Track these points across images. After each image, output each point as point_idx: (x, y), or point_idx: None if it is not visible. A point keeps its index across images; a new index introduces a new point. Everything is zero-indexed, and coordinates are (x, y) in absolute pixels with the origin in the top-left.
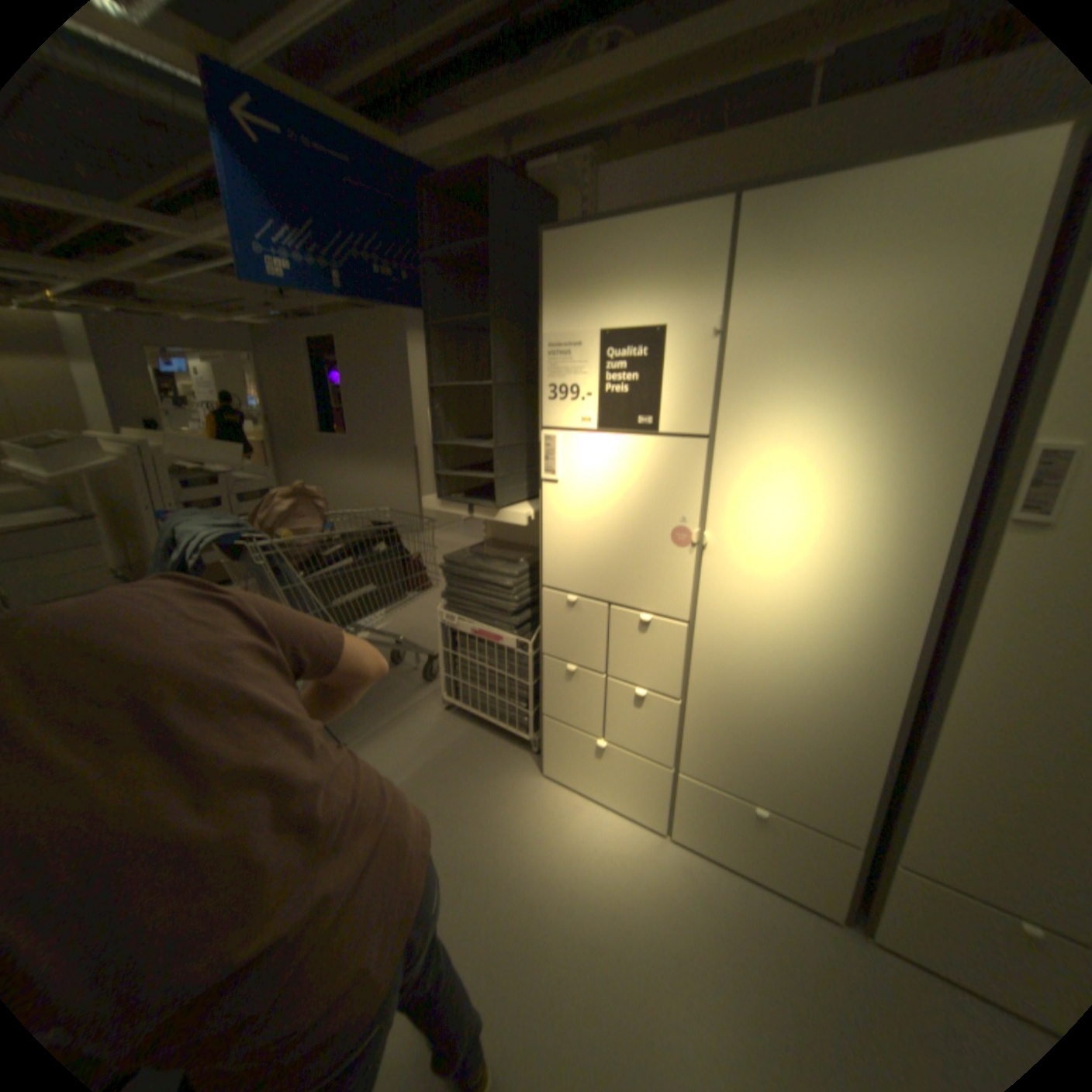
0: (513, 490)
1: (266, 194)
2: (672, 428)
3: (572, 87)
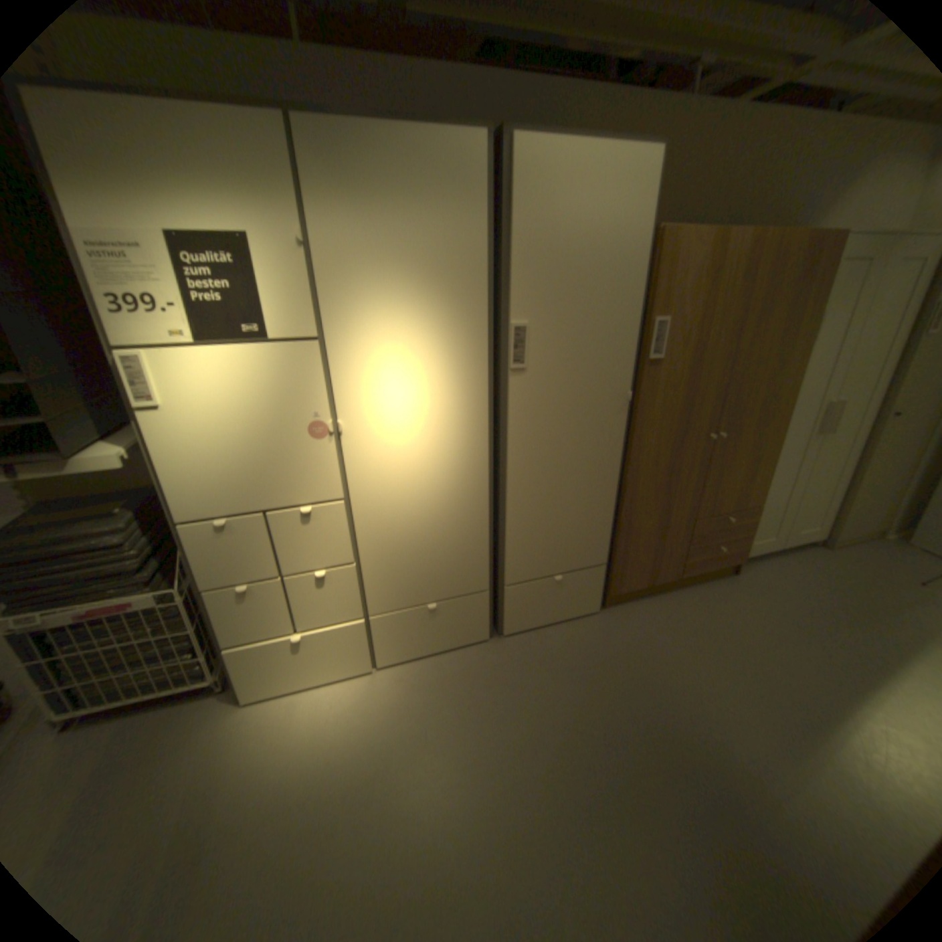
0: (80, 432)
1: None
2: (282, 335)
3: None
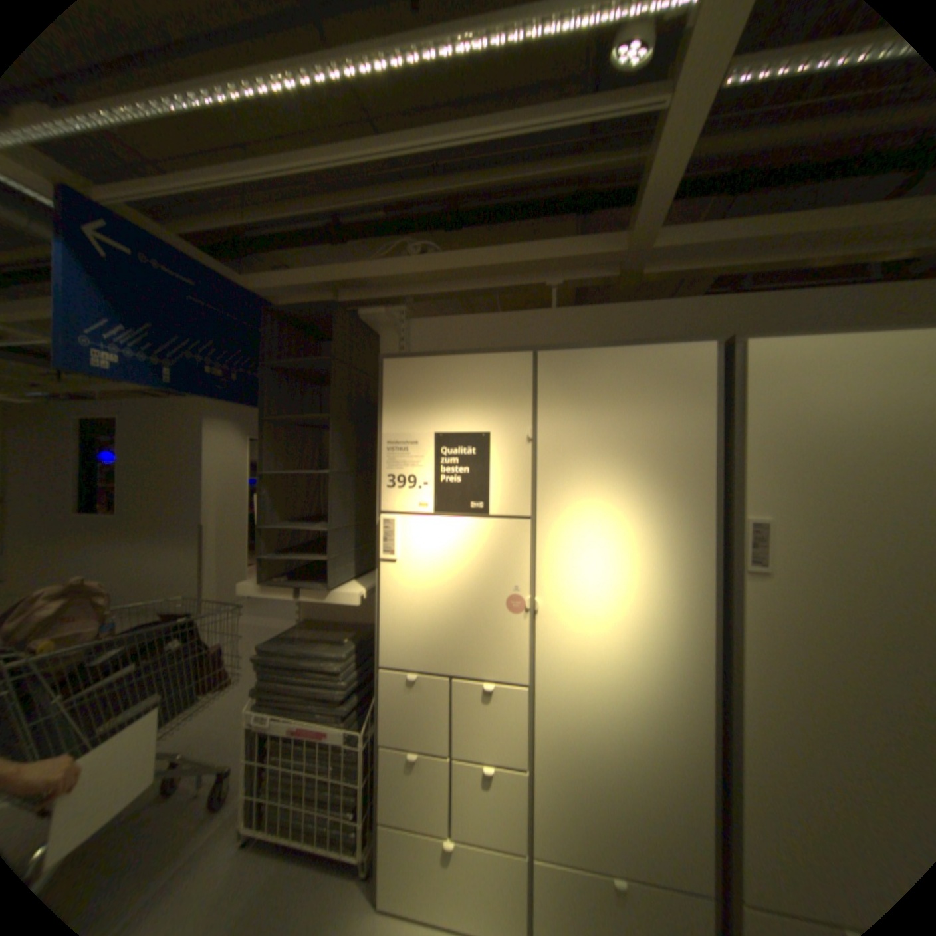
0: (343, 570)
1: (106, 298)
2: (500, 511)
3: (396, 269)
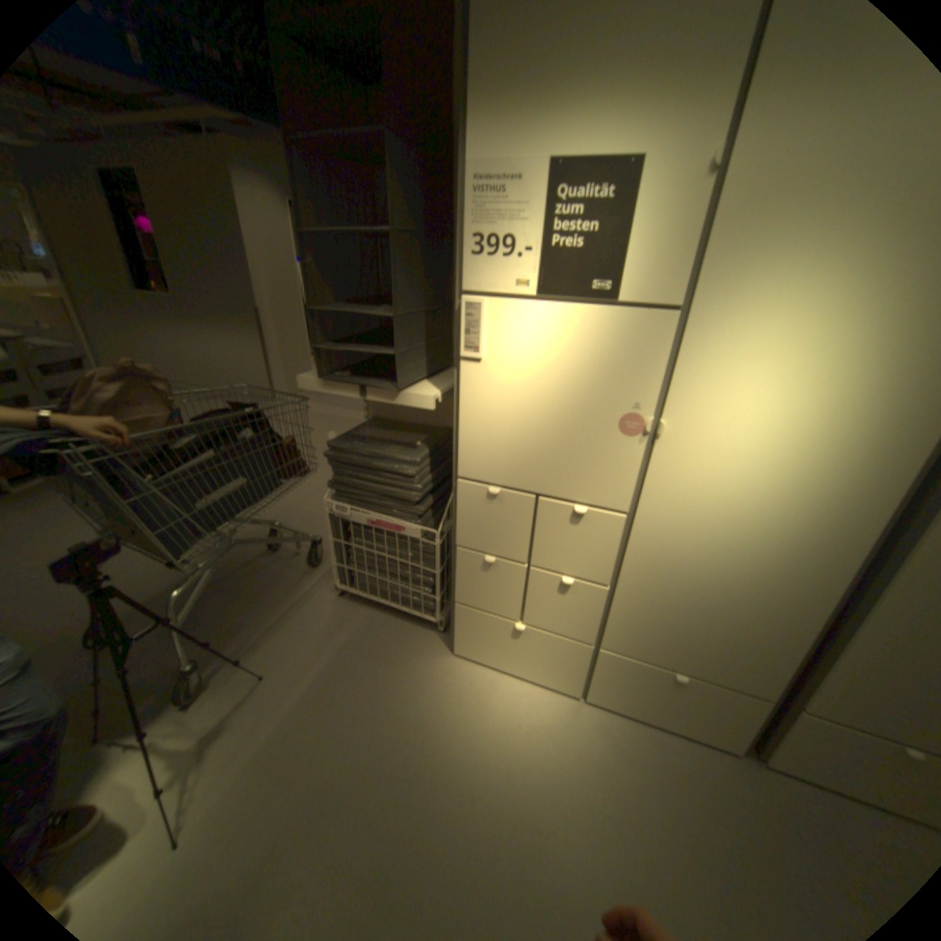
0: (413, 369)
1: None
2: (635, 297)
3: None
